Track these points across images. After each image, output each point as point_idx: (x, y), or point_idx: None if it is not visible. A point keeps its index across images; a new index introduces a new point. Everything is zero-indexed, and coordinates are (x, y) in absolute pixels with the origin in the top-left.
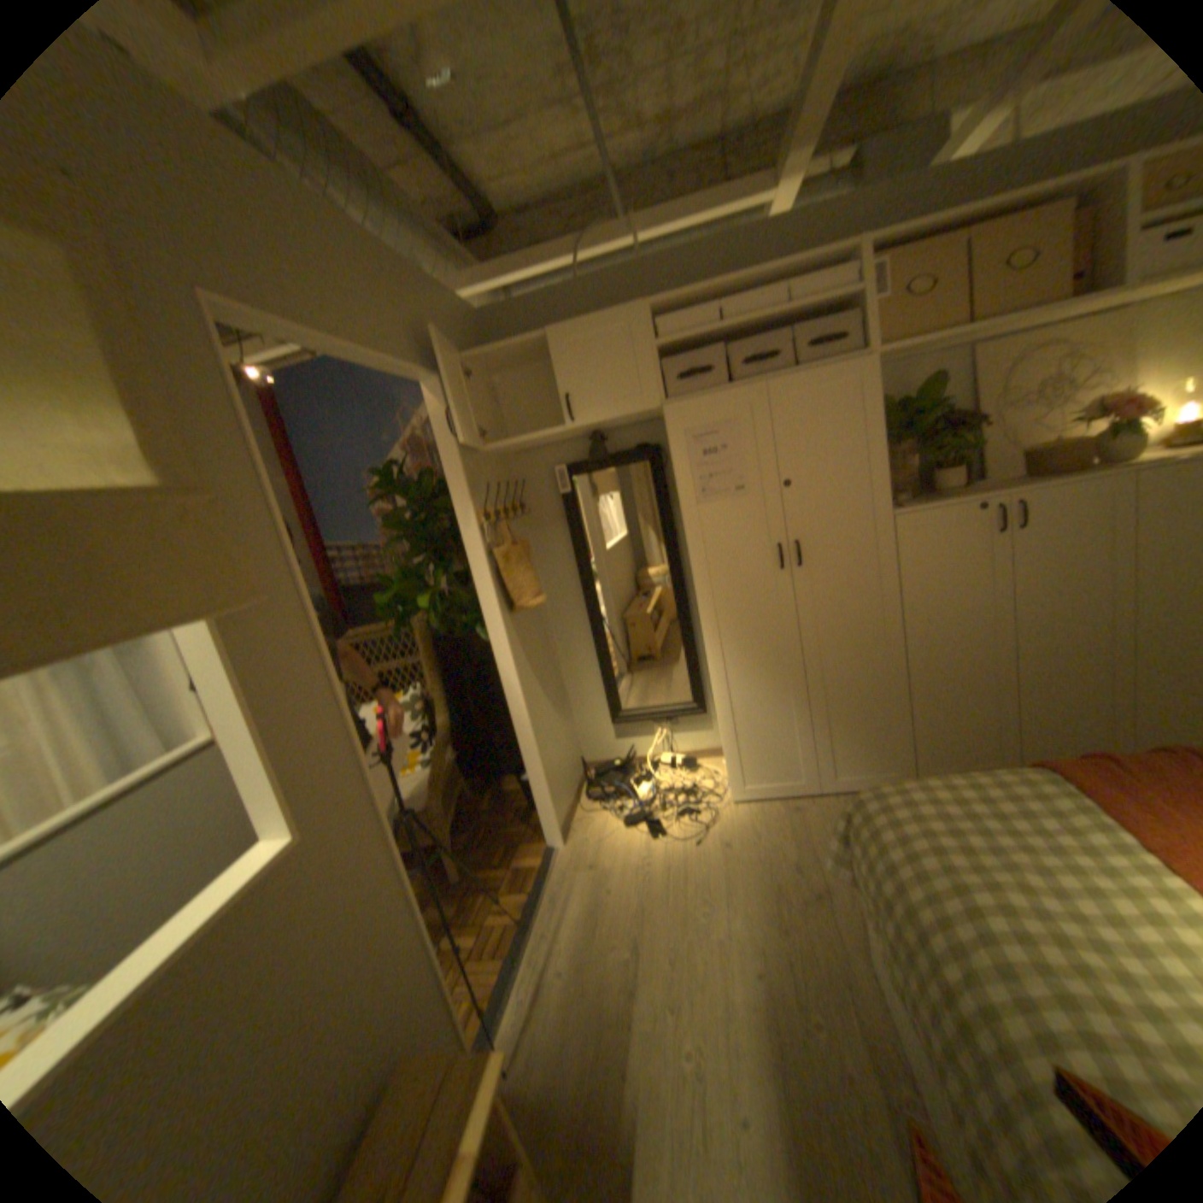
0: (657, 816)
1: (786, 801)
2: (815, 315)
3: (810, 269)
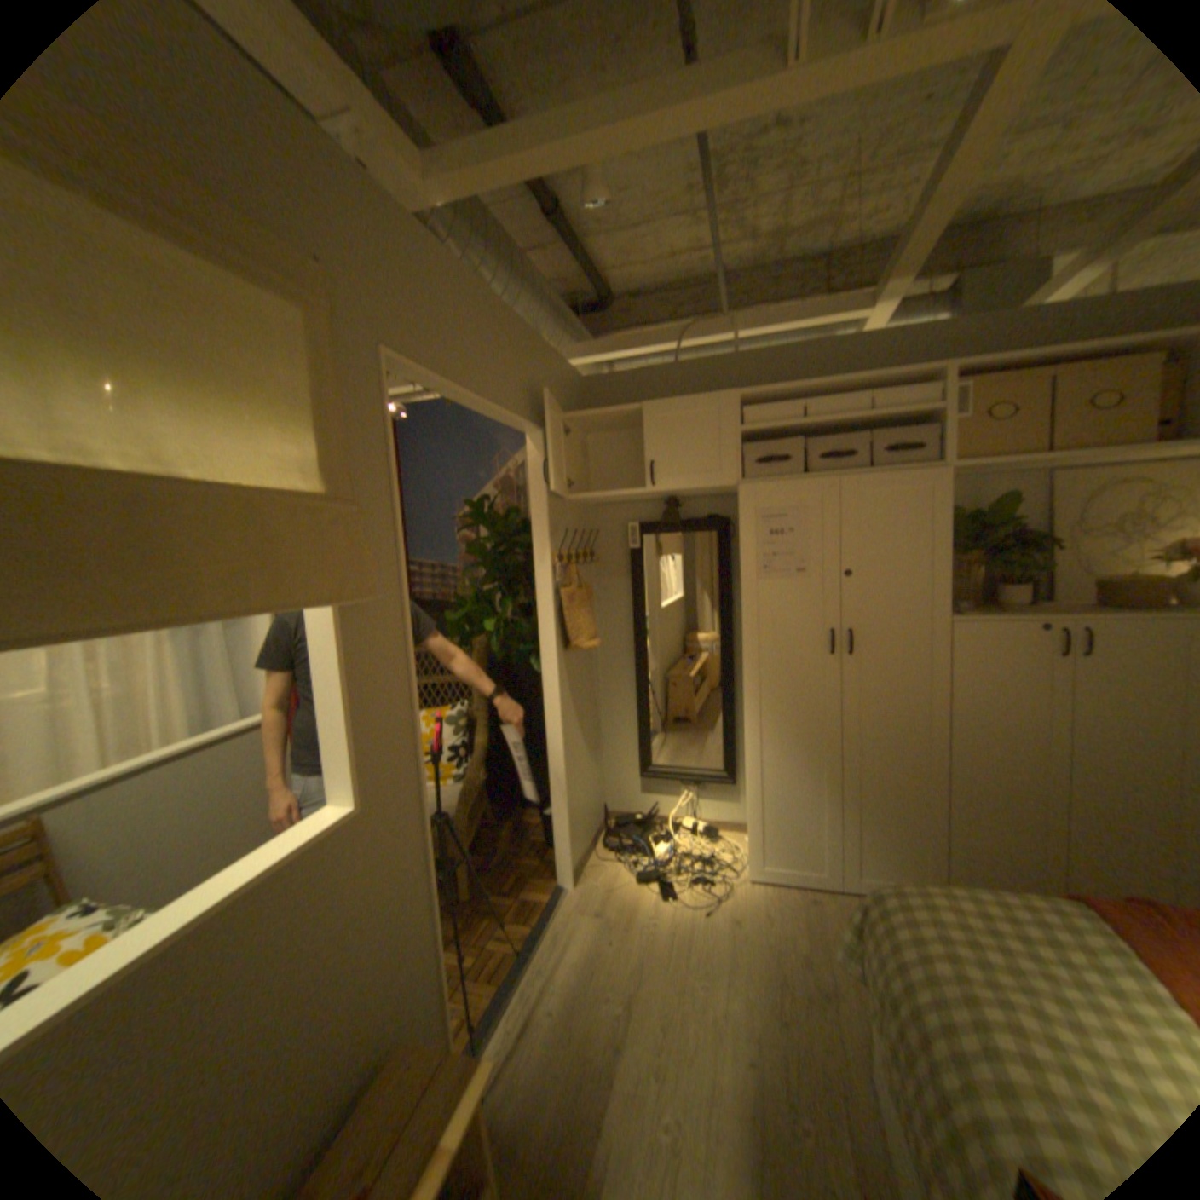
0: (670, 880)
1: (805, 892)
2: (895, 424)
3: (895, 384)
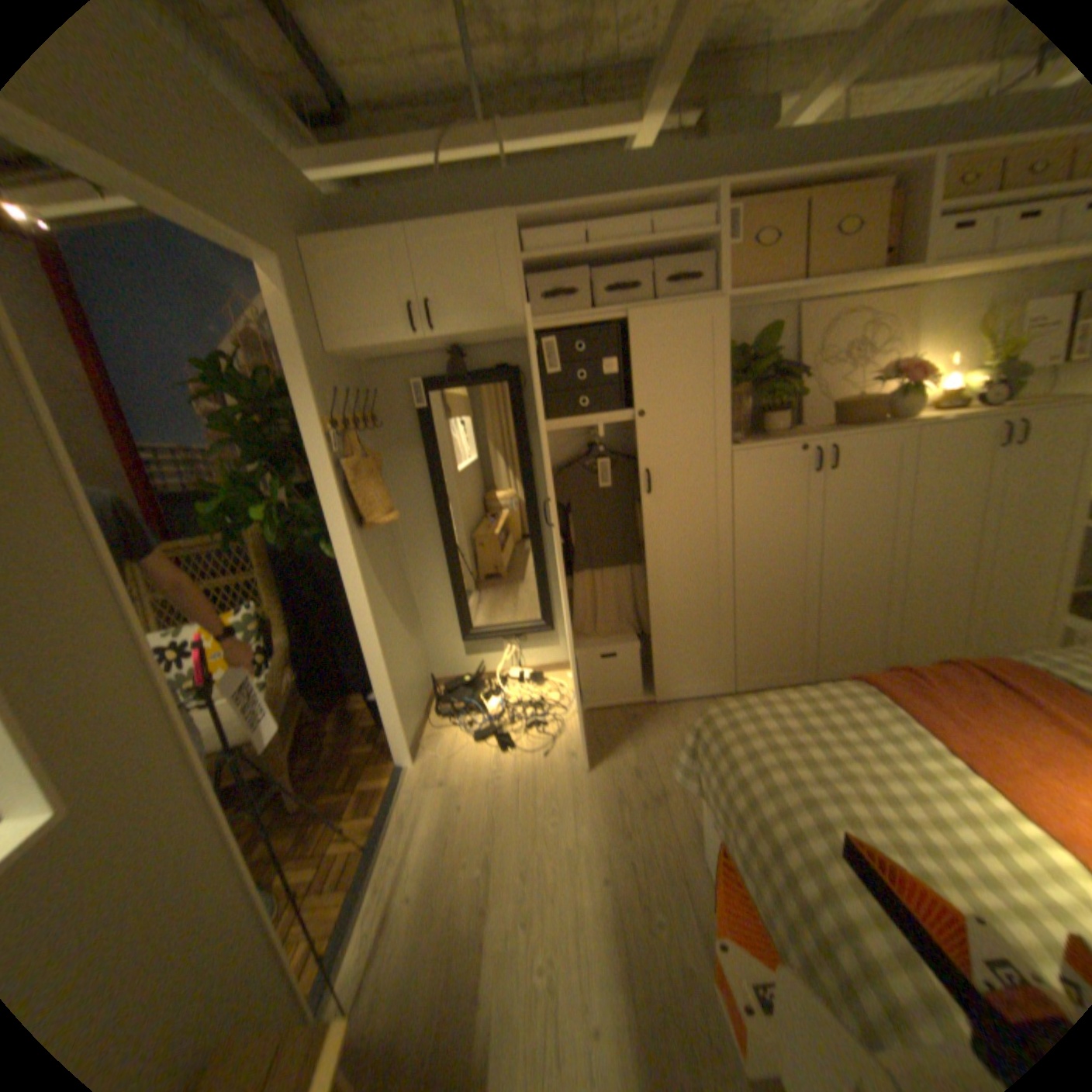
0: (507, 730)
1: (625, 710)
2: (674, 254)
3: (673, 206)
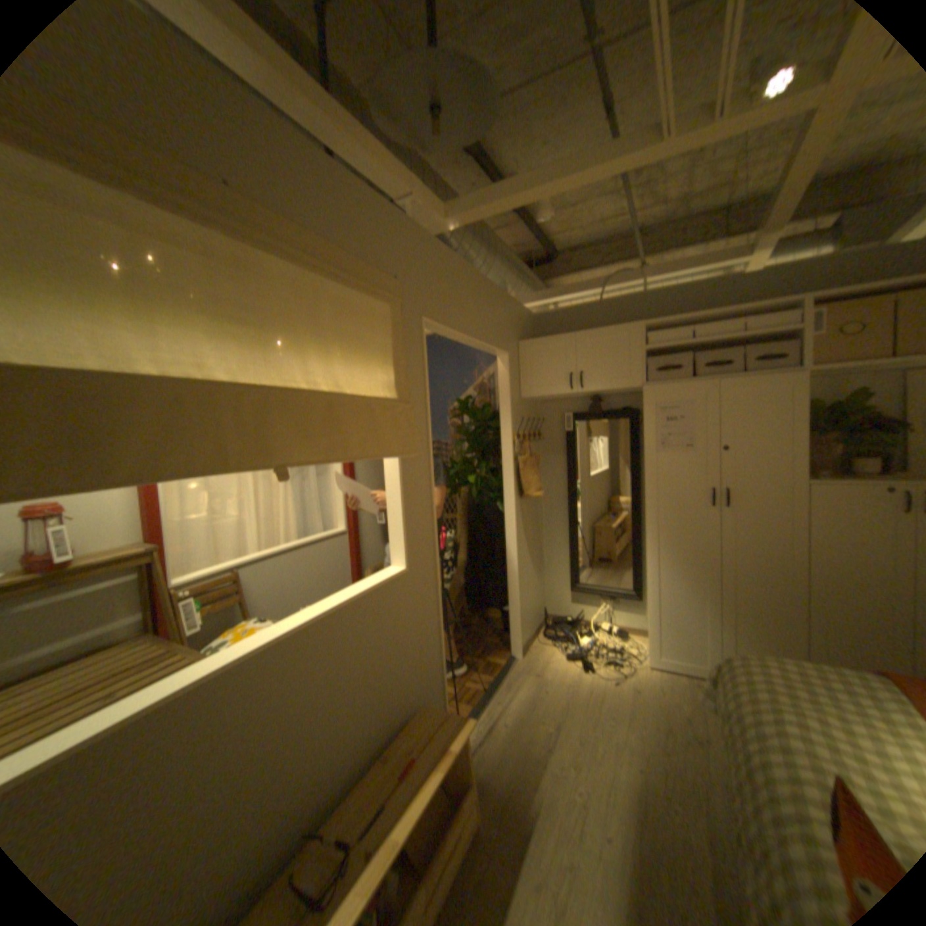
0: (591, 662)
1: (692, 681)
2: (766, 341)
3: (765, 312)
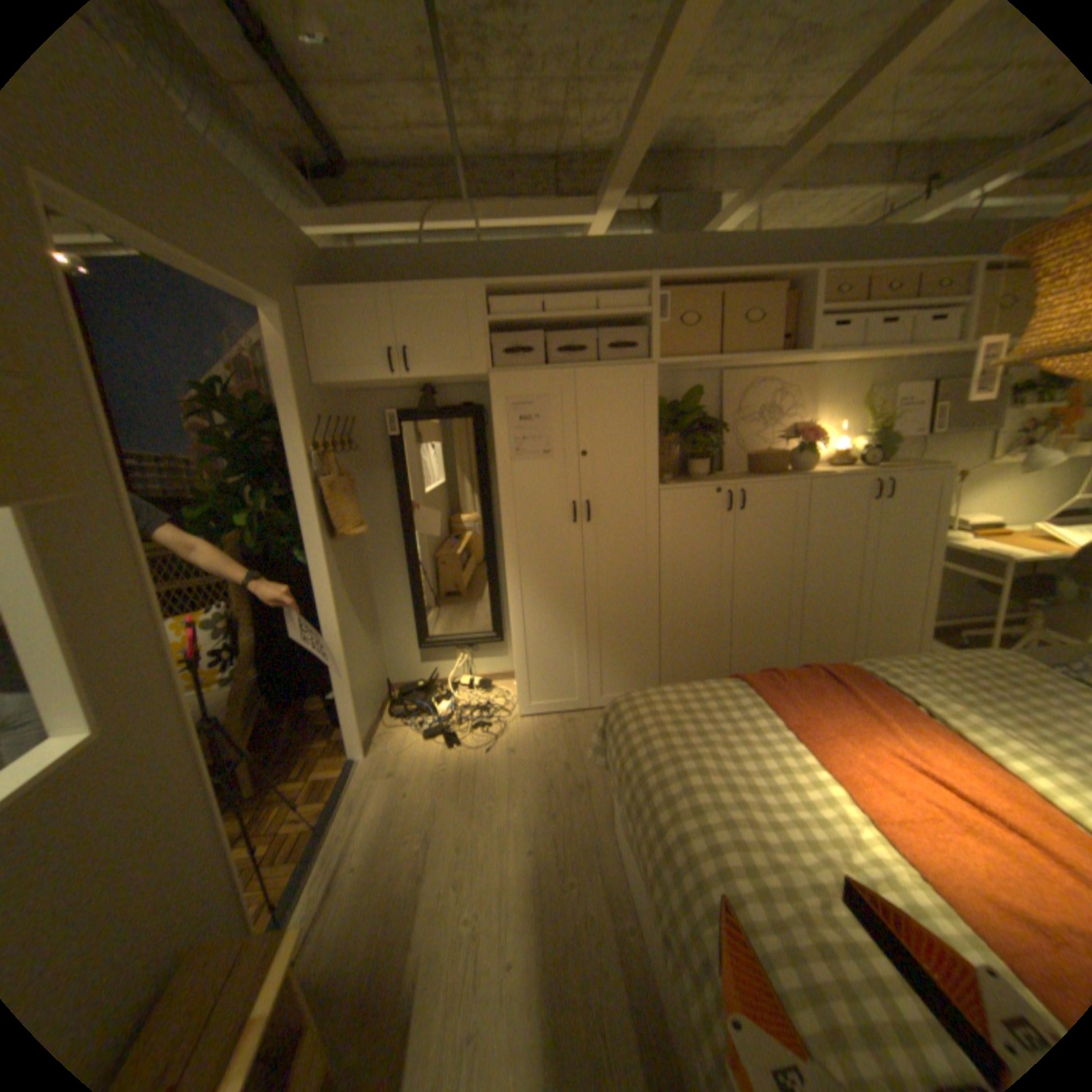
0: (453, 729)
1: (562, 714)
2: (616, 324)
3: (615, 287)
